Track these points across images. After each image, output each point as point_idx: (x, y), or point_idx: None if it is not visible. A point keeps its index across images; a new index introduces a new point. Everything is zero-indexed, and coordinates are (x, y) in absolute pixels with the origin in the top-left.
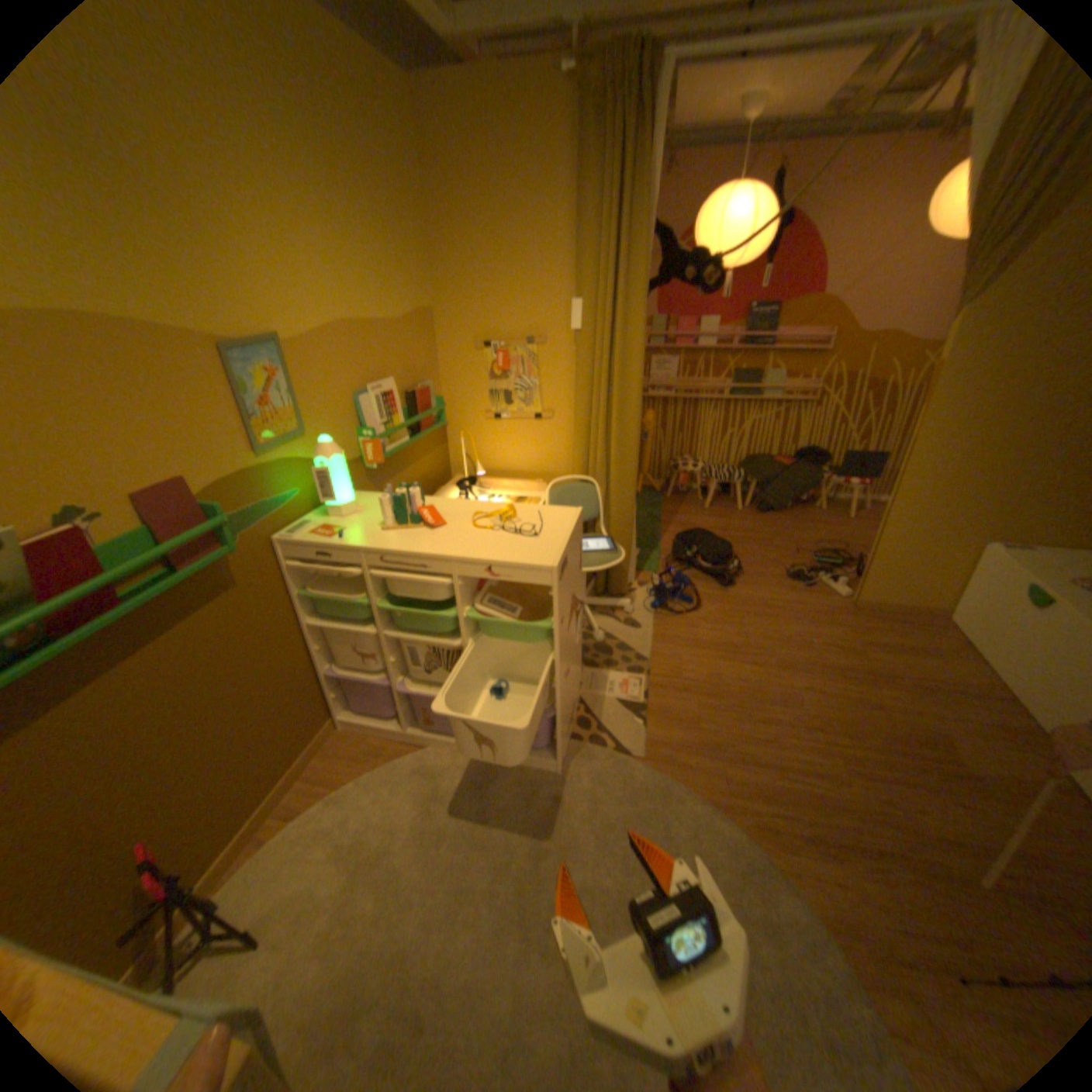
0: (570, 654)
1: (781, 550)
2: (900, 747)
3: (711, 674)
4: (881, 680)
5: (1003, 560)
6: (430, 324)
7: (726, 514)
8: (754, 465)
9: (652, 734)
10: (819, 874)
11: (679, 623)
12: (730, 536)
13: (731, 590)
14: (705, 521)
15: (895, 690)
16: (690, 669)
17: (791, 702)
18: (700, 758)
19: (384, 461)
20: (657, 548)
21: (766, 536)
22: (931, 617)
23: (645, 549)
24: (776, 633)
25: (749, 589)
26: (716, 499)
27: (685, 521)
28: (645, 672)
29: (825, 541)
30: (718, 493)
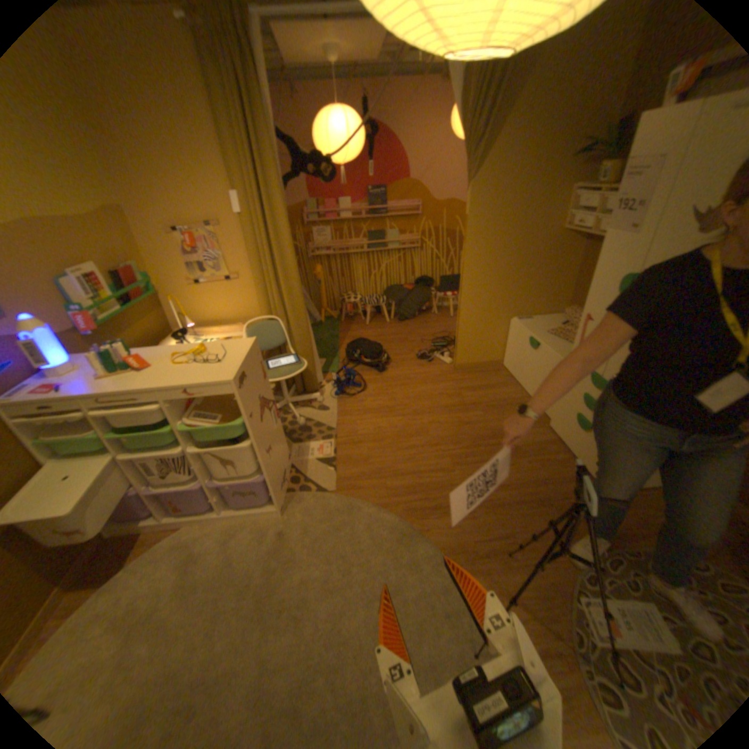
0: (269, 437)
1: (412, 343)
2: (478, 442)
3: (374, 428)
4: (468, 407)
5: (517, 326)
6: (120, 218)
7: (379, 326)
8: (391, 293)
9: (339, 474)
10: (438, 526)
11: (353, 401)
12: (382, 340)
13: (384, 373)
14: (366, 333)
15: (475, 411)
16: (361, 428)
17: (420, 432)
18: (369, 481)
19: (95, 328)
20: (336, 356)
21: (403, 336)
22: (492, 366)
23: (329, 358)
24: (411, 394)
25: (394, 370)
26: (373, 318)
27: (354, 335)
28: (333, 437)
29: (437, 333)
30: (374, 314)
